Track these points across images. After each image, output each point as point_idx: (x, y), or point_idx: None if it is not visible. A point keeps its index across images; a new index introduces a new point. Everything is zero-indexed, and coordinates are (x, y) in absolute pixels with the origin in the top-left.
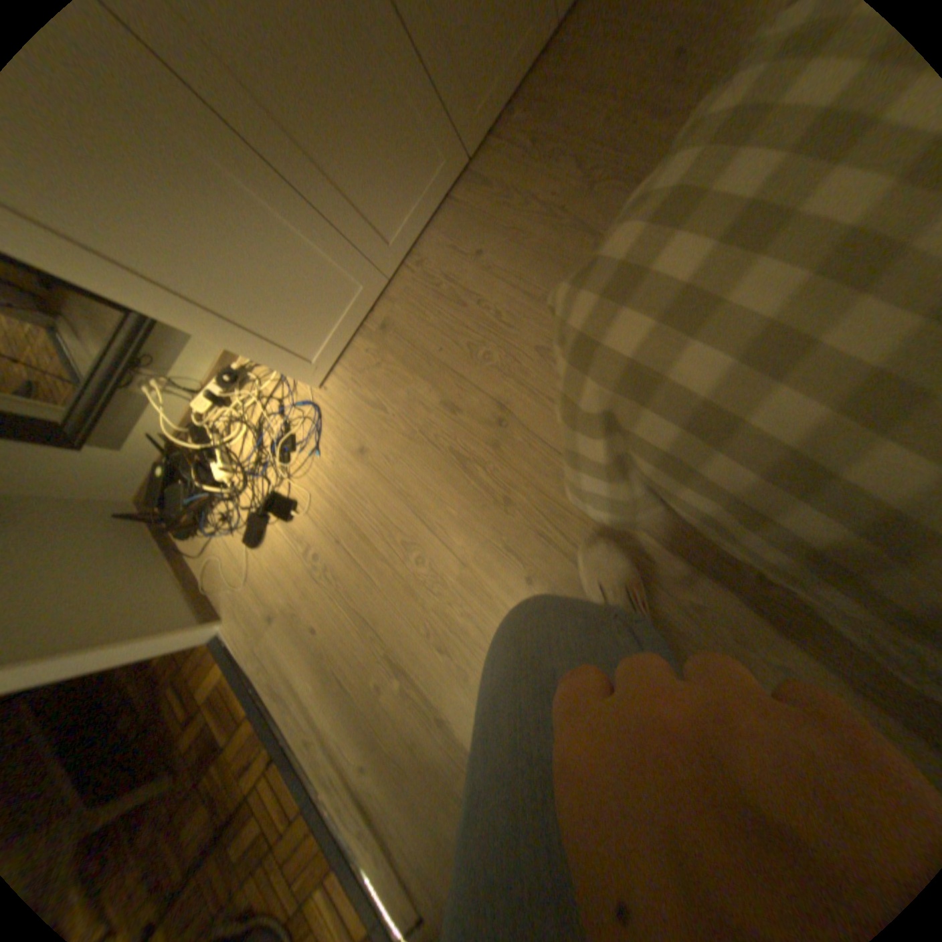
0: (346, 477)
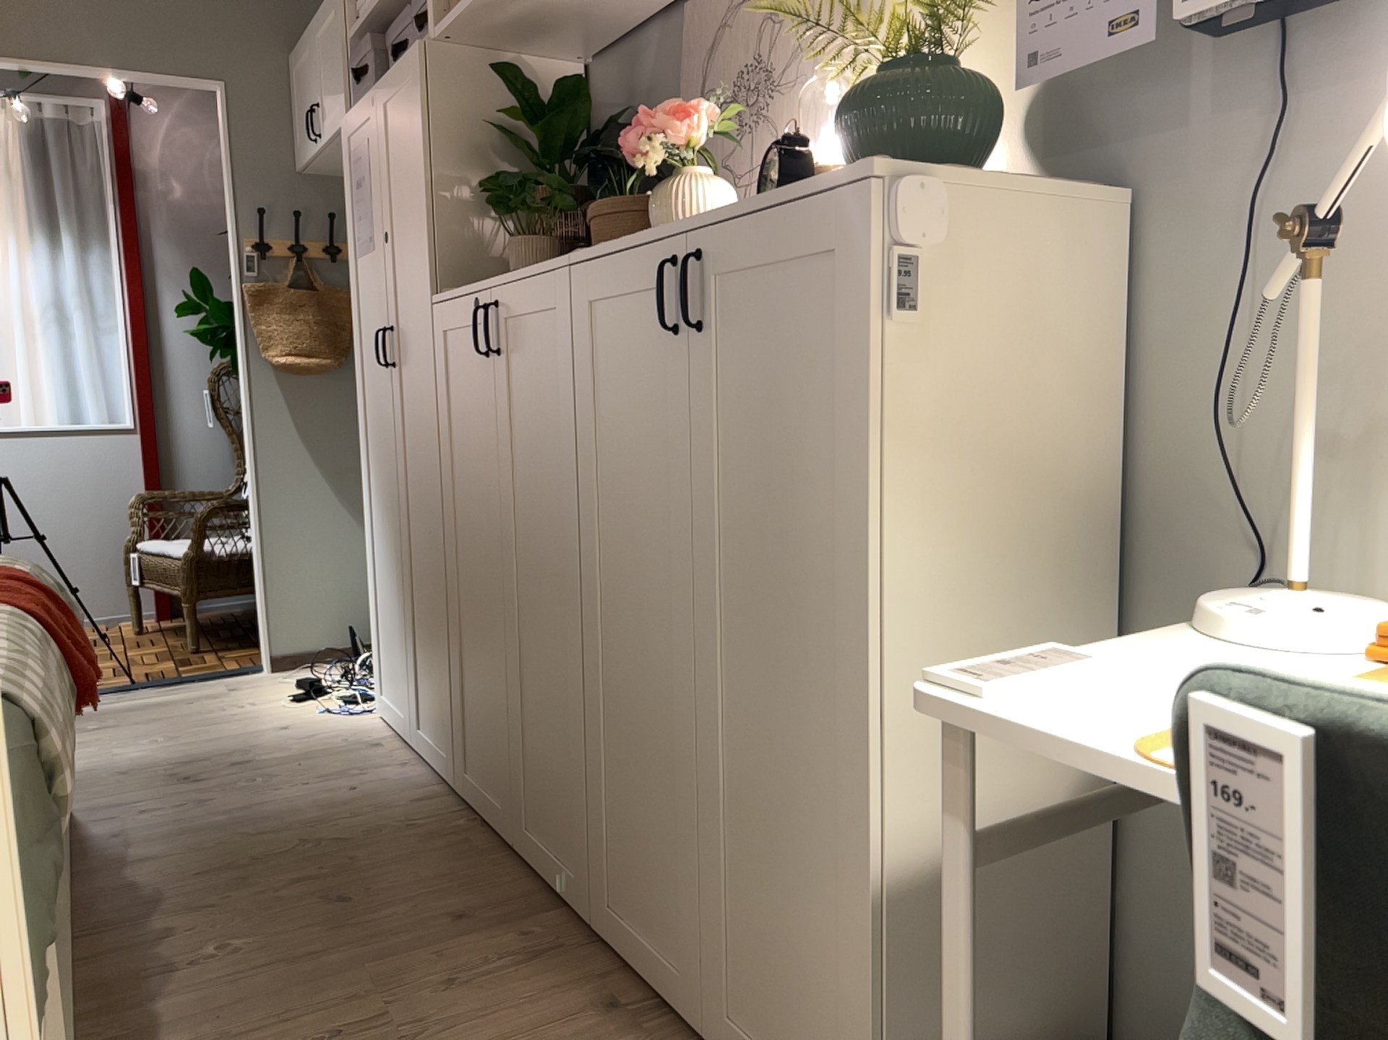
0: (277, 720)
